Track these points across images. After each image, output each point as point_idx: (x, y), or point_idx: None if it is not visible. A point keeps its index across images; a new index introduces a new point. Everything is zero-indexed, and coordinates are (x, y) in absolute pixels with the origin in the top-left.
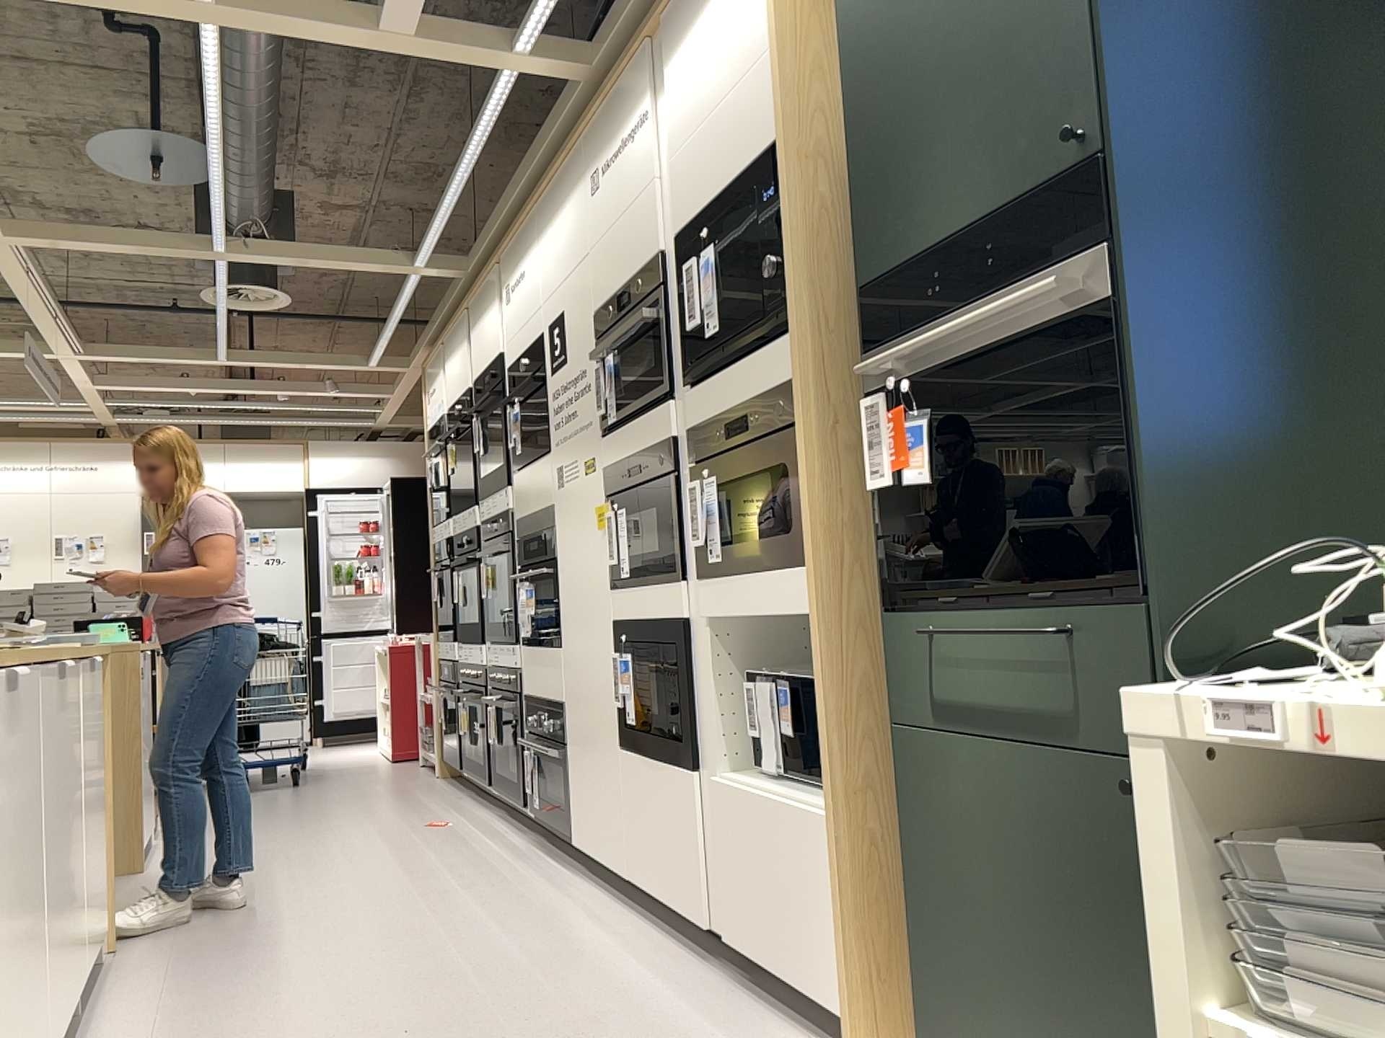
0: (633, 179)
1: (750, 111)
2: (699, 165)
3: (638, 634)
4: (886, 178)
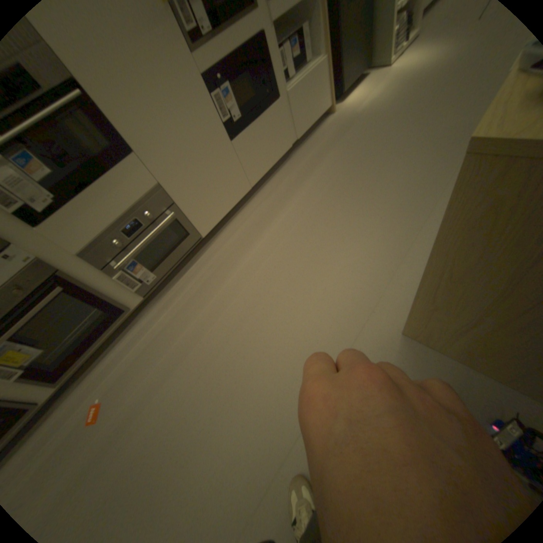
0: None
1: None
2: None
3: (230, 62)
4: None
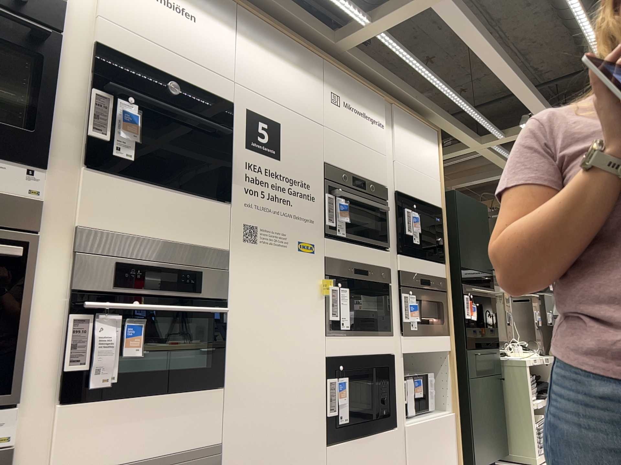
0: (370, 138)
1: (431, 188)
2: (410, 179)
3: (357, 362)
4: (464, 246)
